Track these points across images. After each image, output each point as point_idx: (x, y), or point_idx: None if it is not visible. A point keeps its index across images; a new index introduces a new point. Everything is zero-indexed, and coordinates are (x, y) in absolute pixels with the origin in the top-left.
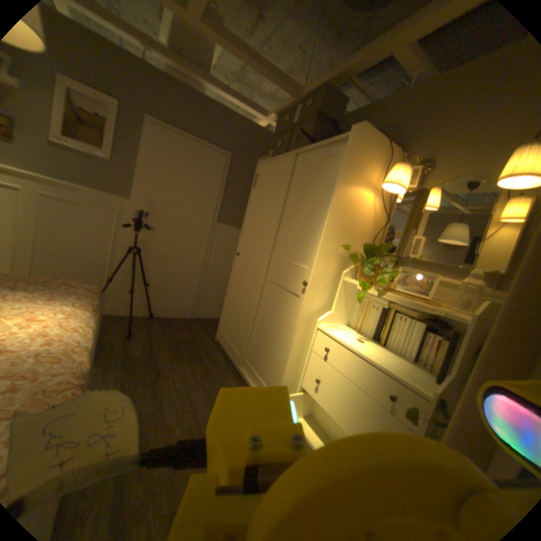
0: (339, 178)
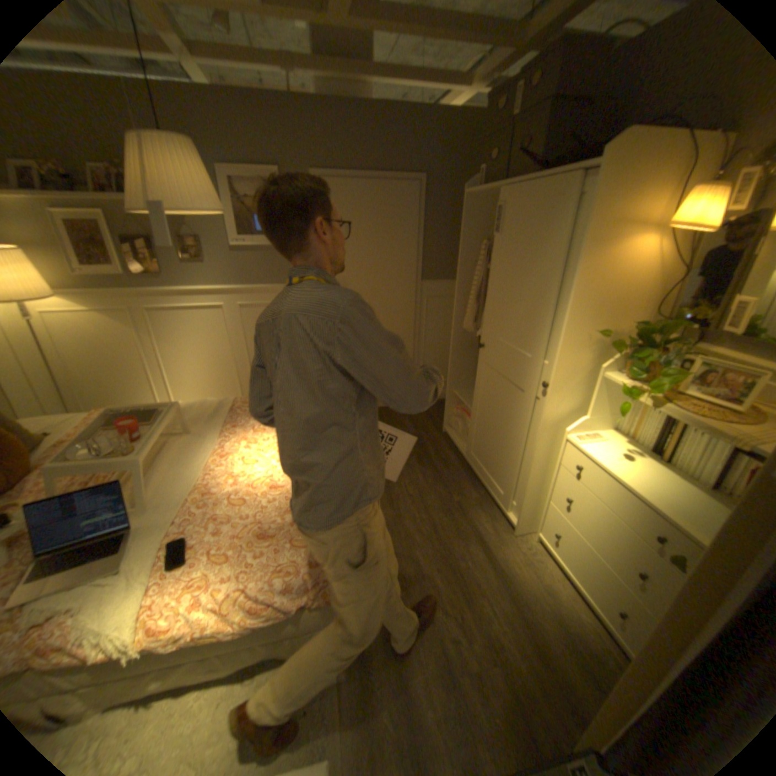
0: (588, 239)
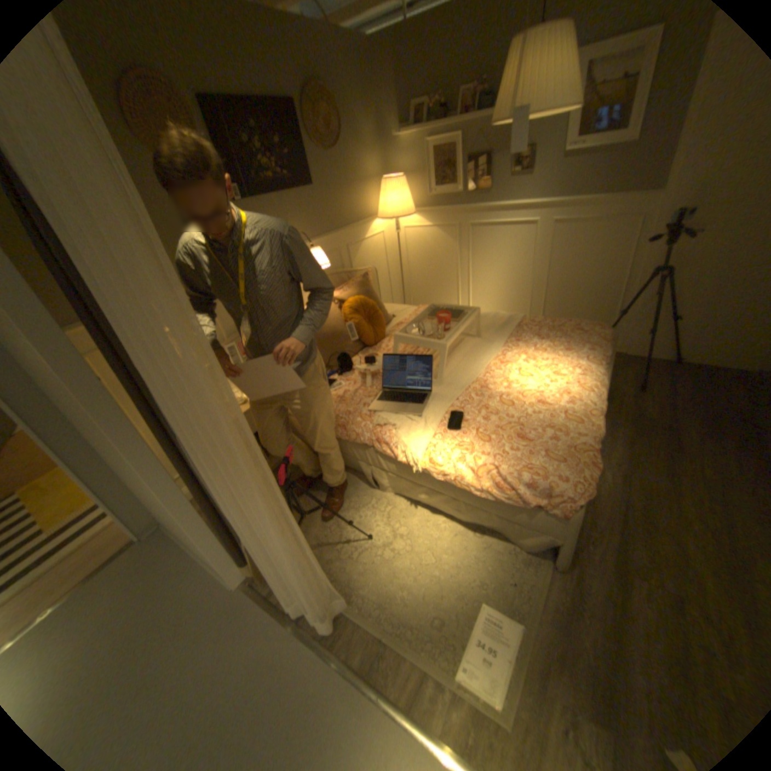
0: None
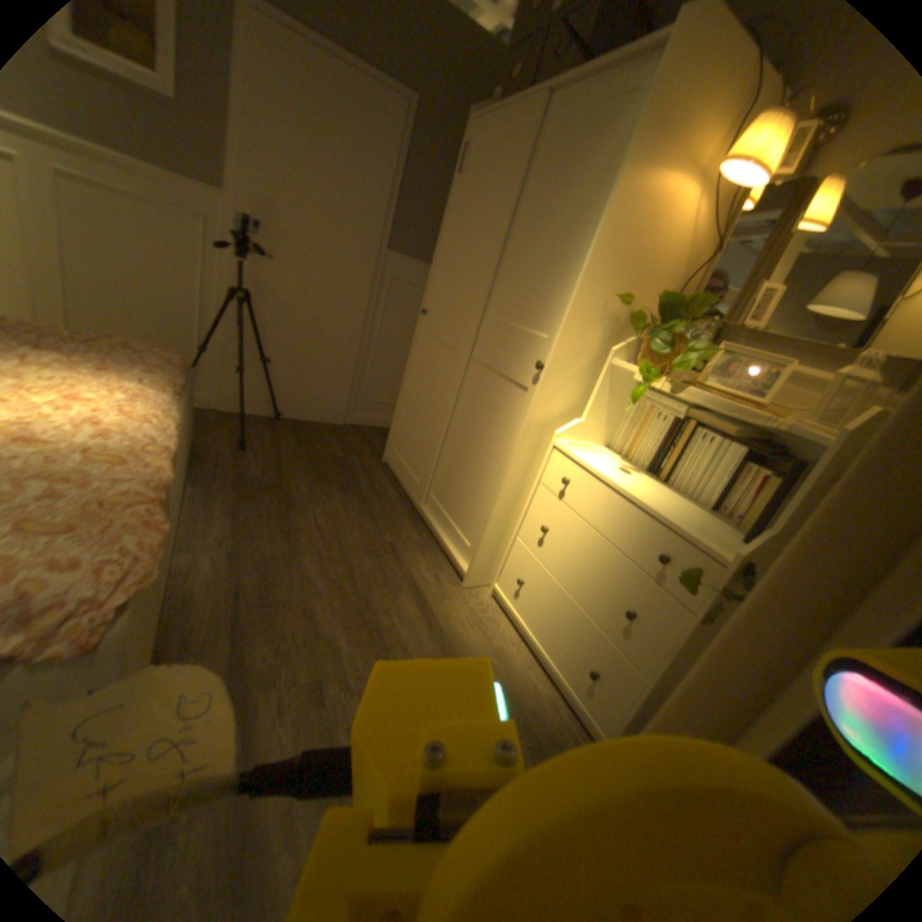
0: (634, 145)
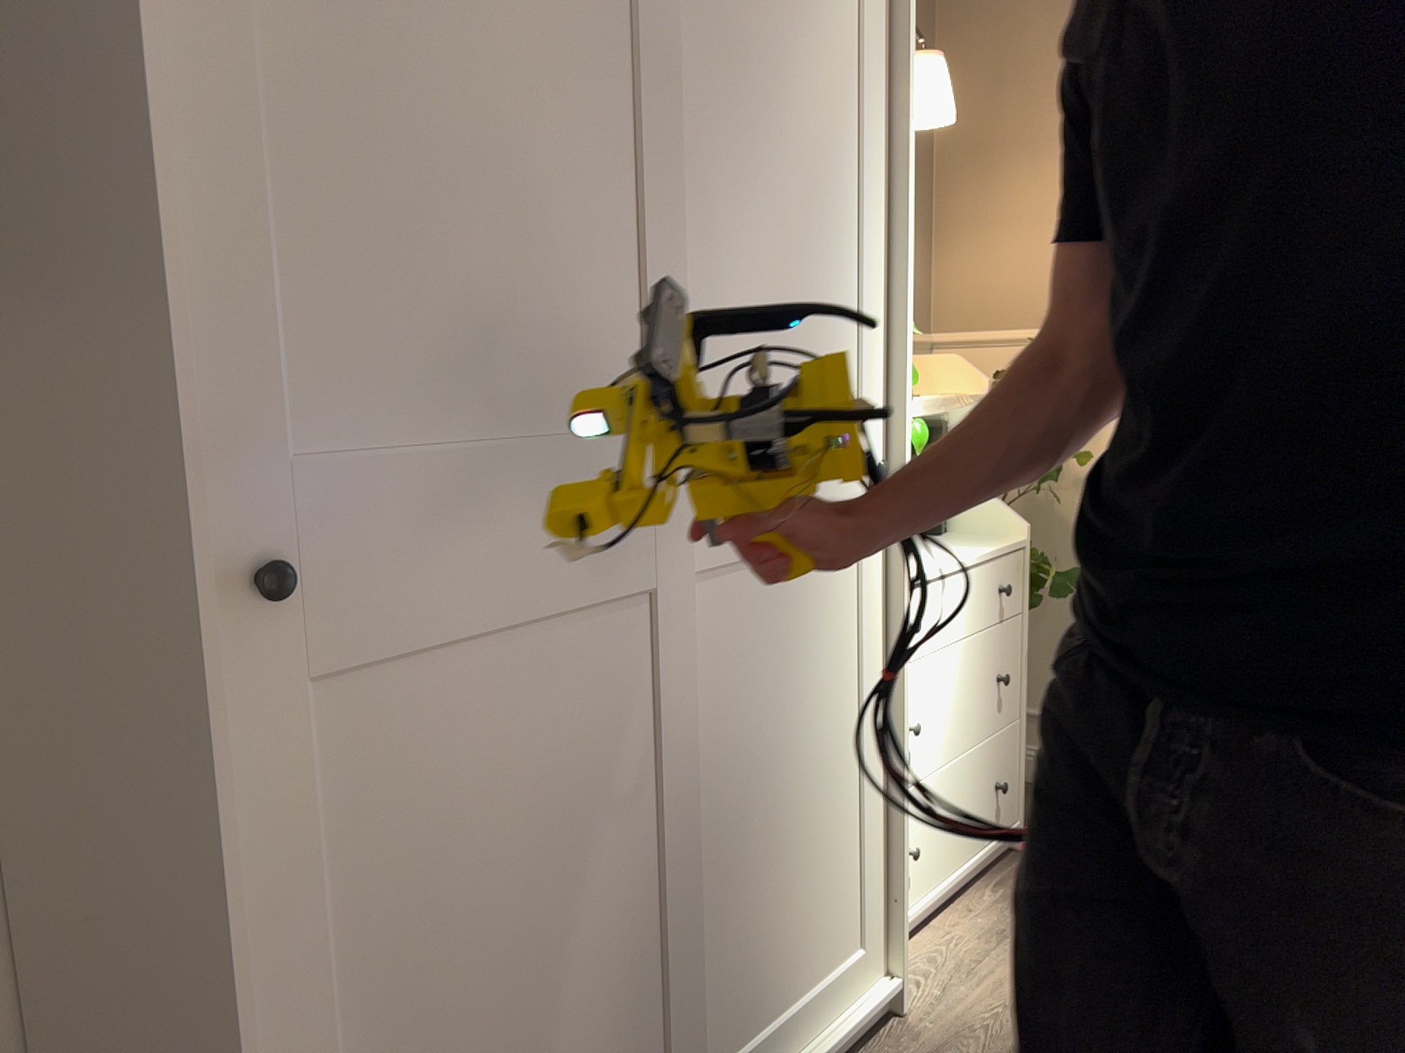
0: (909, 51)
